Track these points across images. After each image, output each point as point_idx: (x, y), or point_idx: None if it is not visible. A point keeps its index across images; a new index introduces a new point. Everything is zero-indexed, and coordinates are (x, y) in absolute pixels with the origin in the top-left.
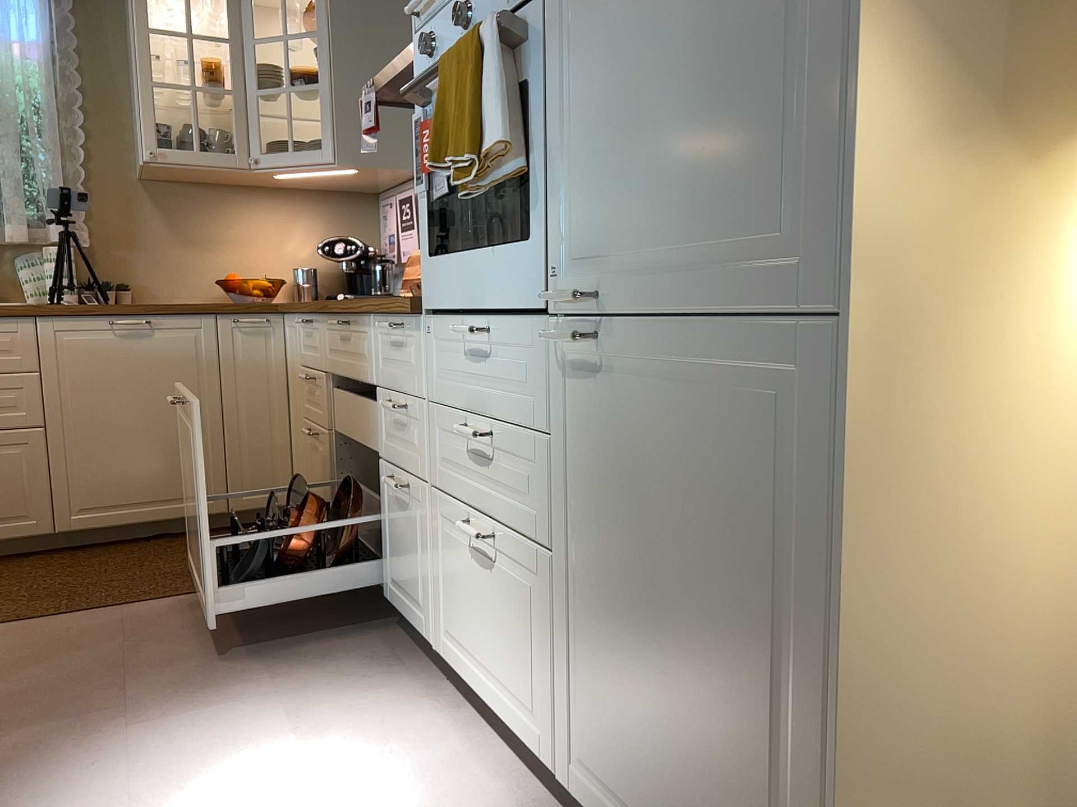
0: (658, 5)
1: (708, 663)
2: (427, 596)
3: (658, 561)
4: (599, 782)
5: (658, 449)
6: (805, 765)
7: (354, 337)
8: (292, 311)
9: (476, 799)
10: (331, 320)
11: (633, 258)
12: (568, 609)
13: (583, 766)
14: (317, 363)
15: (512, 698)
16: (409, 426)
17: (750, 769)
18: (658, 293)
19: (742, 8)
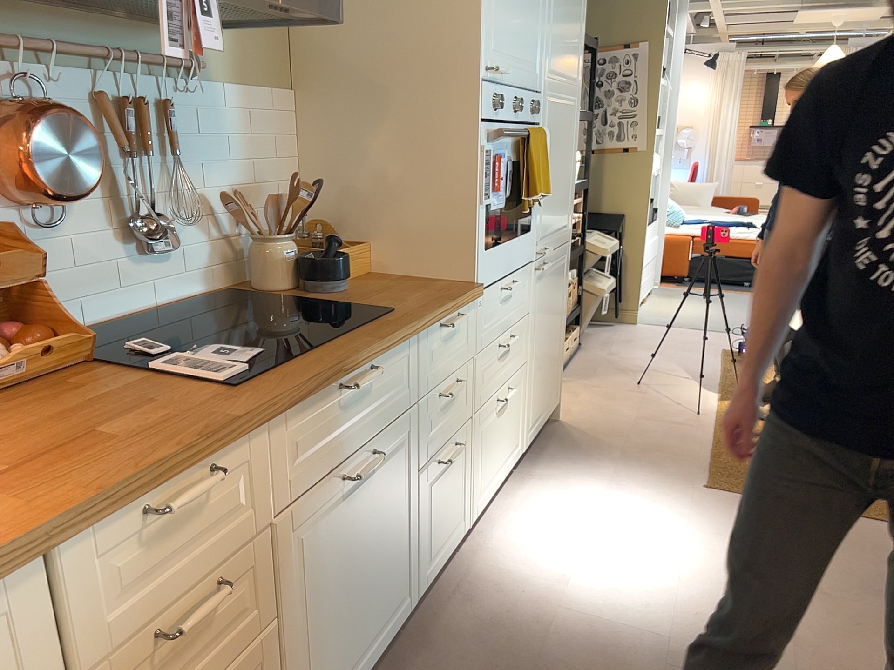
0: (558, 156)
1: (553, 340)
2: (465, 500)
3: (548, 324)
4: (533, 424)
5: (550, 290)
6: (561, 341)
7: (376, 382)
8: (72, 535)
9: (529, 499)
10: (312, 401)
11: (550, 233)
12: (530, 375)
13: (529, 428)
14: (231, 539)
15: (509, 455)
16: (455, 396)
17: (556, 356)
18: (553, 243)
19: (567, 167)
